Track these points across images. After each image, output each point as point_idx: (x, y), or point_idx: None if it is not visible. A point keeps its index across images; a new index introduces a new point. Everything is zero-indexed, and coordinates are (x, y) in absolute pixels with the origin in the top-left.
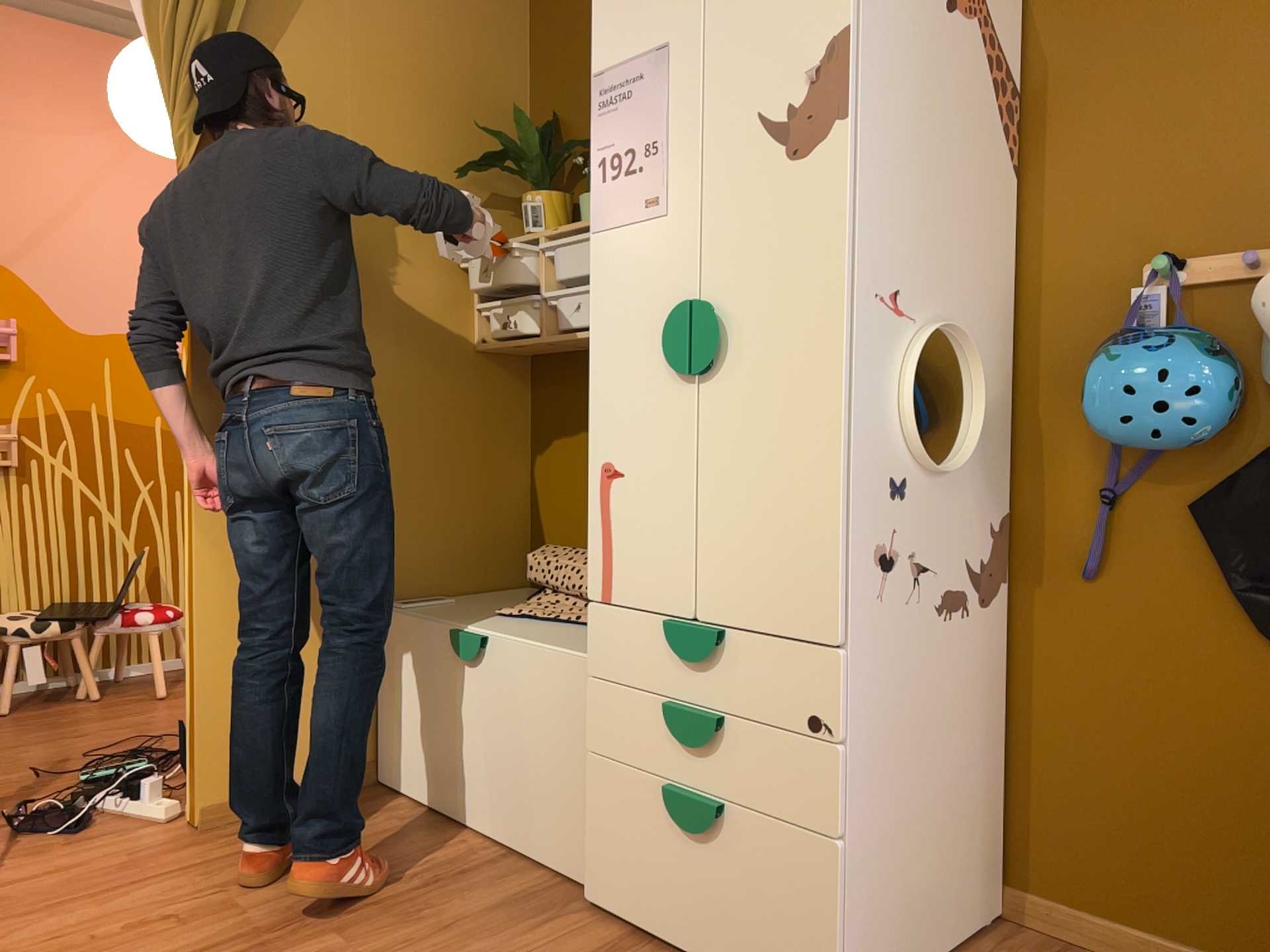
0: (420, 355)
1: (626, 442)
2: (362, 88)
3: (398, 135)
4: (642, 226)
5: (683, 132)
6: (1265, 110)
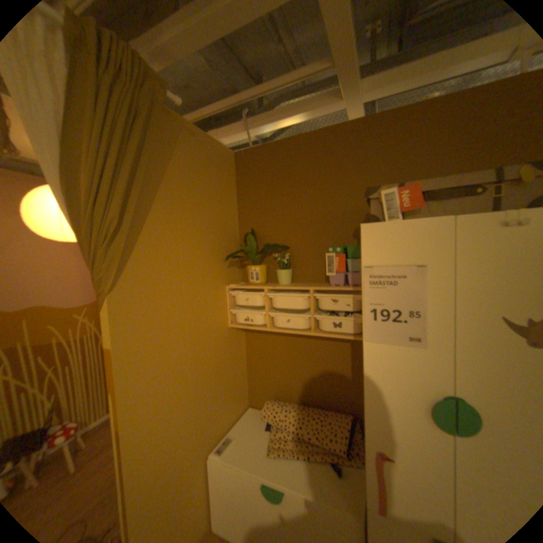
0: (212, 339)
1: (397, 448)
2: (184, 229)
3: (198, 247)
4: (407, 349)
5: (441, 311)
6: None
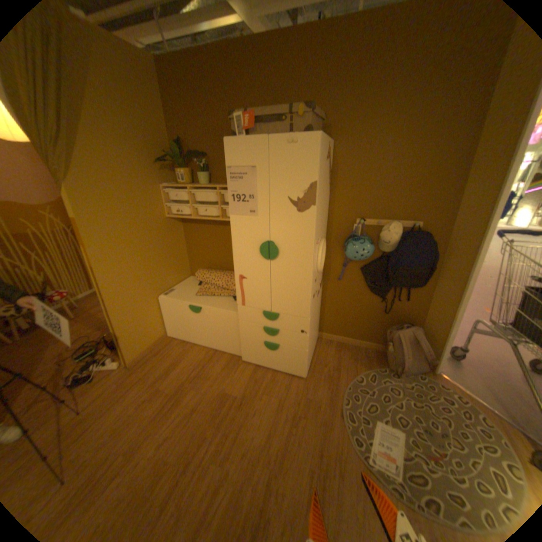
0: (152, 224)
1: (247, 272)
2: (112, 135)
3: (128, 151)
4: (249, 218)
5: (262, 195)
6: (385, 188)
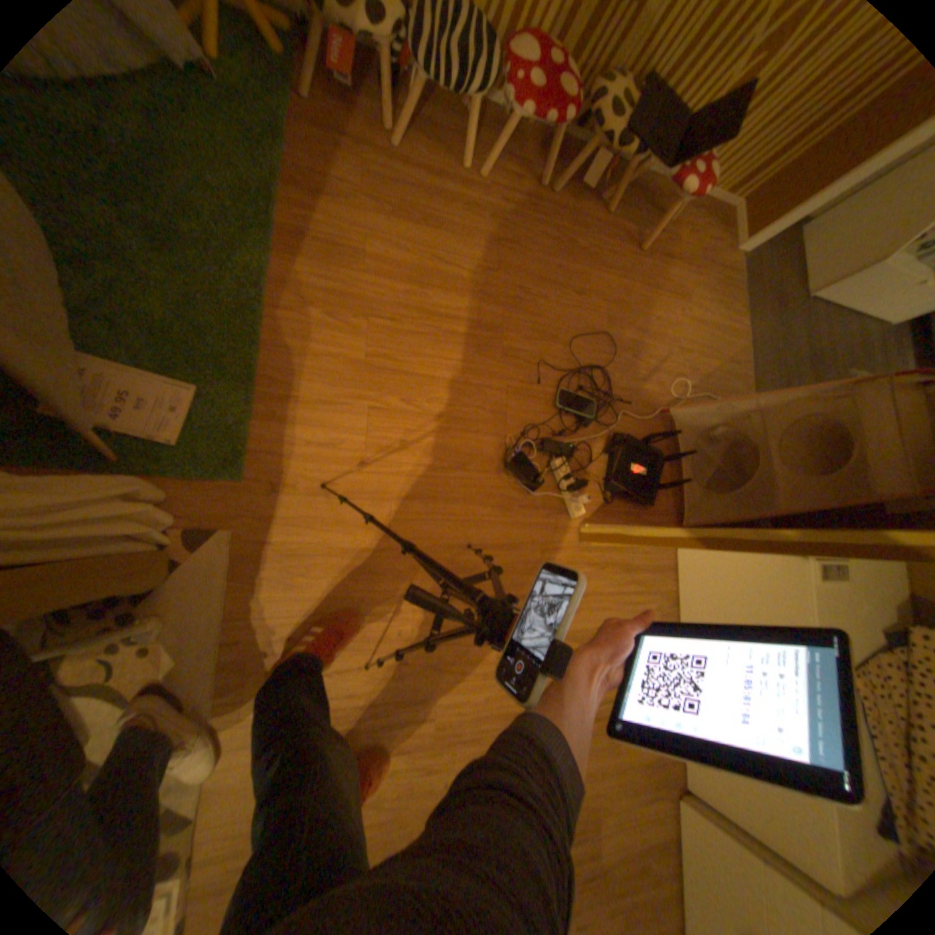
0: None
1: None
2: None
3: None
4: None
5: None
6: None
